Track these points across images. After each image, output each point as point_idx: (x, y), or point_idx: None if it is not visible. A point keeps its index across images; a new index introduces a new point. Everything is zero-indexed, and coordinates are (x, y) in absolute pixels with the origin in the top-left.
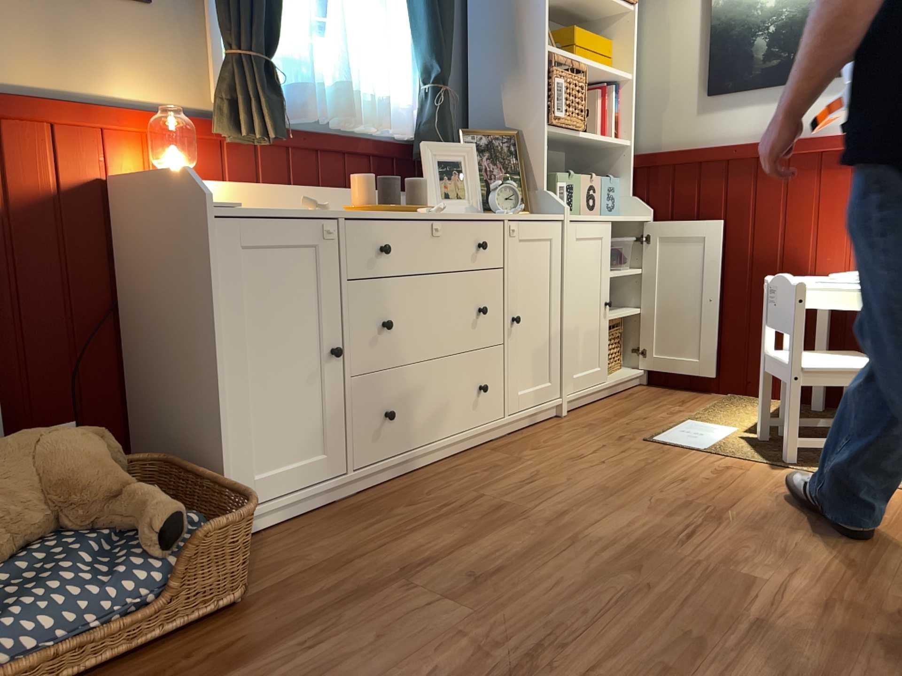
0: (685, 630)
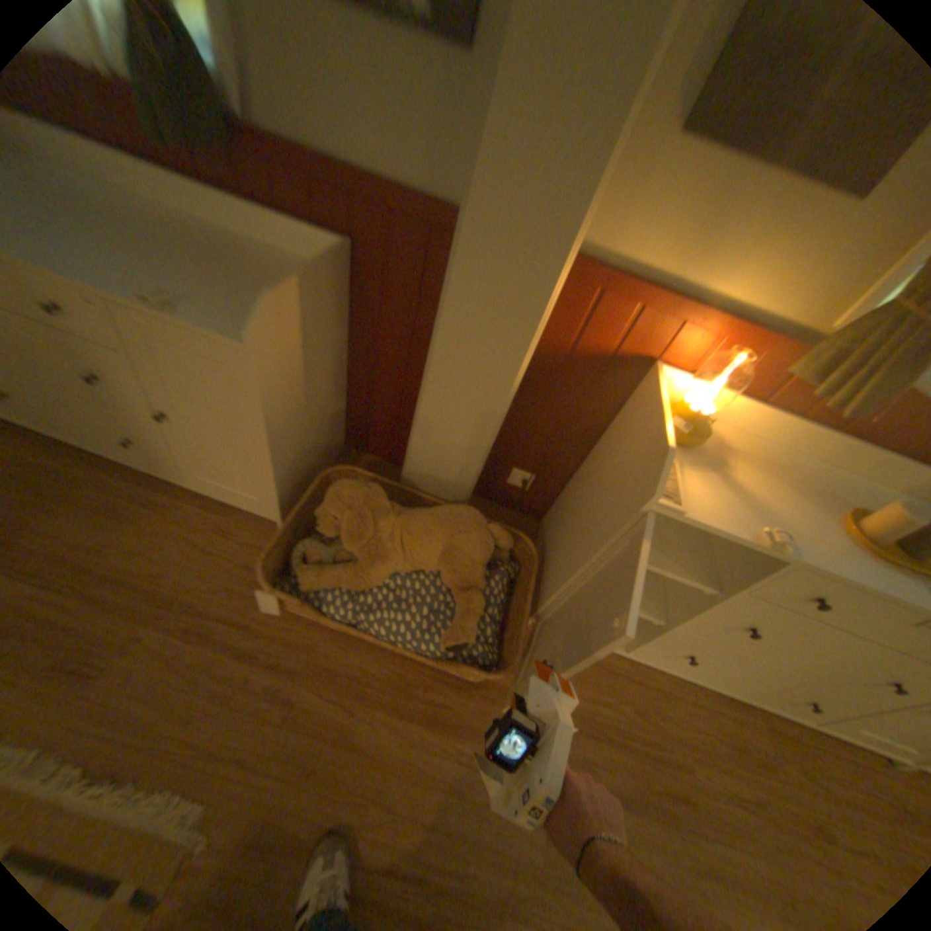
0: None
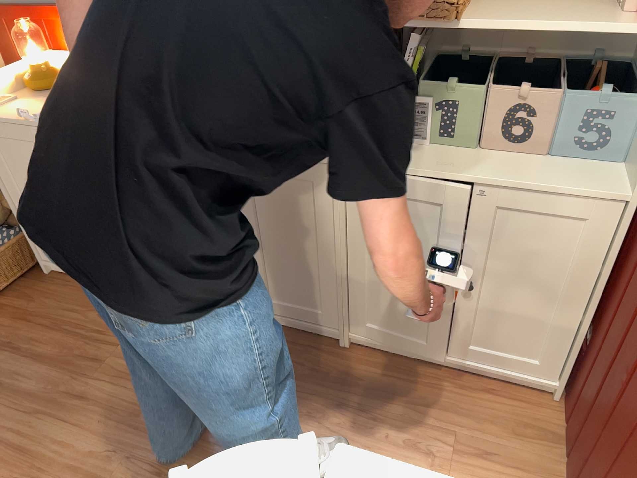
0: None
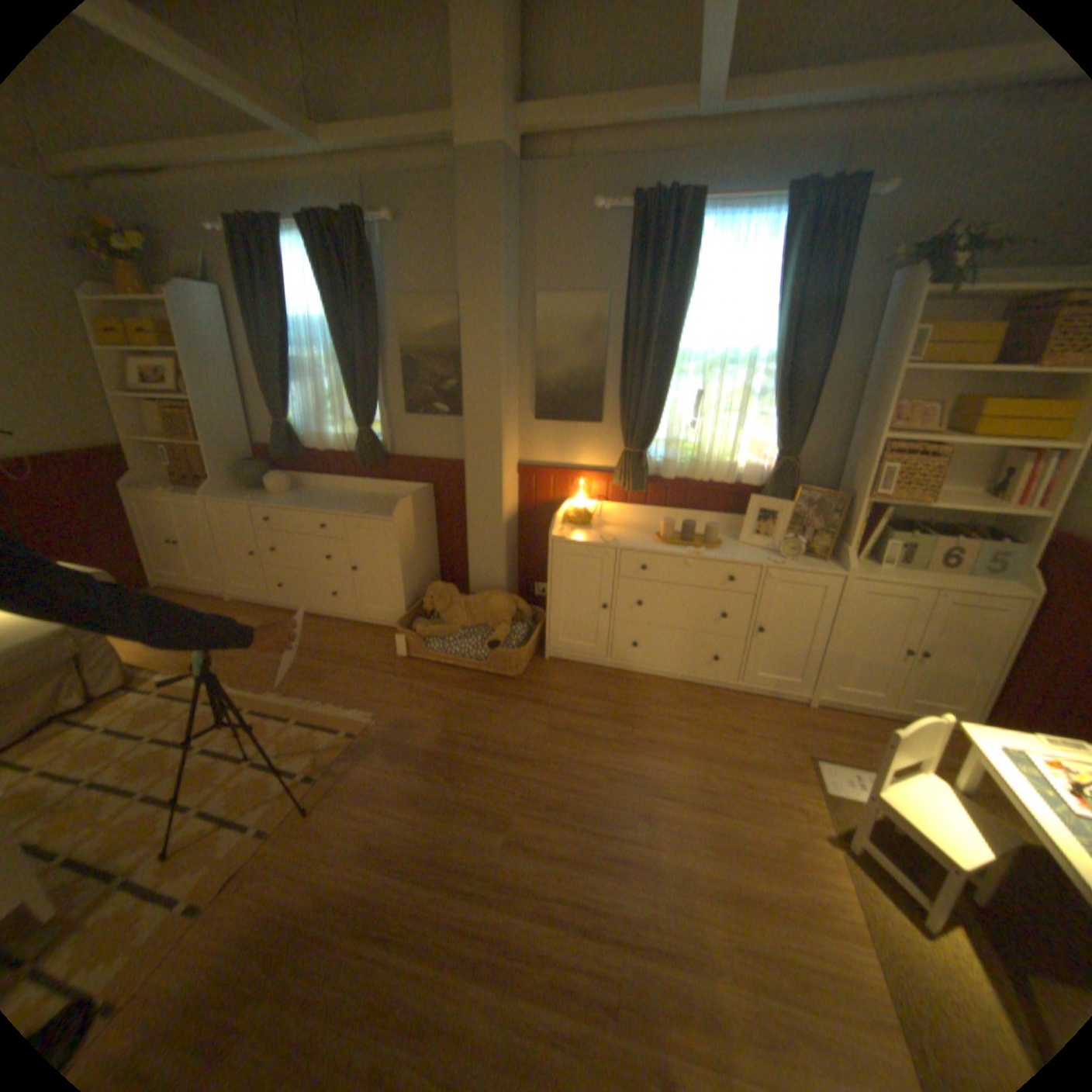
0: (570, 806)
